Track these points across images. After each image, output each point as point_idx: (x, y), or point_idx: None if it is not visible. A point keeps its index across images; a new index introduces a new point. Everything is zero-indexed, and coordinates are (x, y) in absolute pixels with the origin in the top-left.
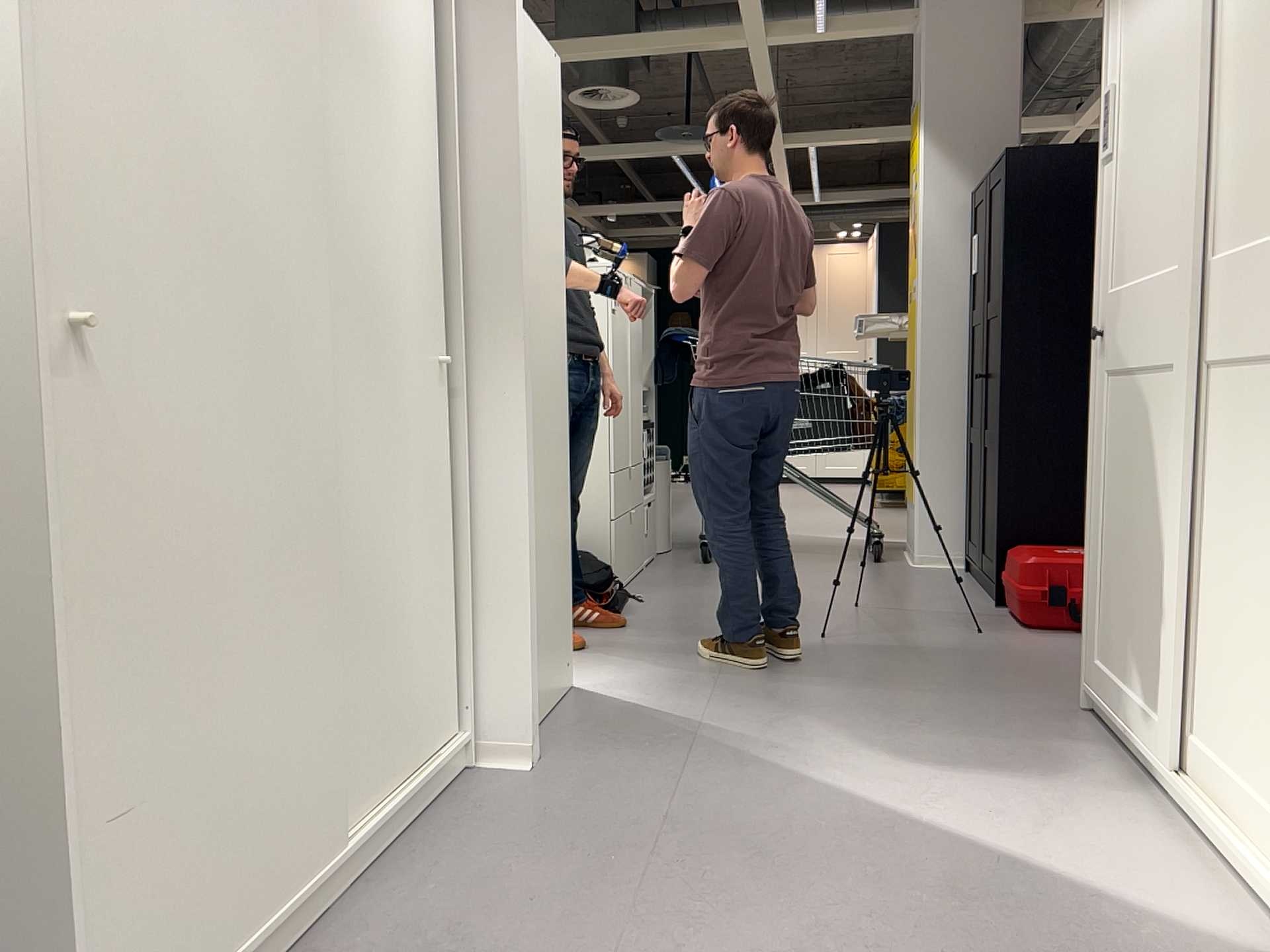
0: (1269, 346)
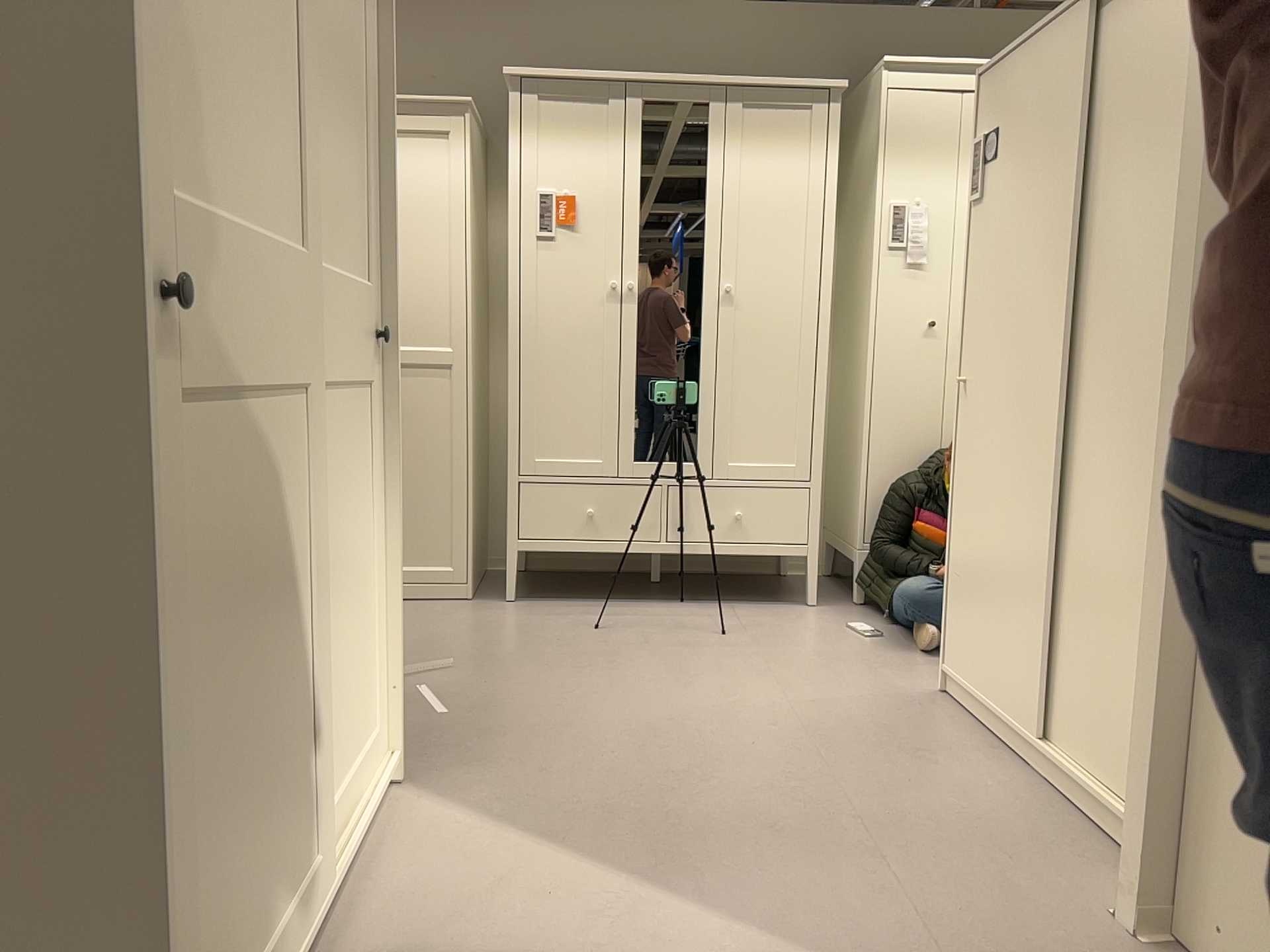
0: (358, 376)
